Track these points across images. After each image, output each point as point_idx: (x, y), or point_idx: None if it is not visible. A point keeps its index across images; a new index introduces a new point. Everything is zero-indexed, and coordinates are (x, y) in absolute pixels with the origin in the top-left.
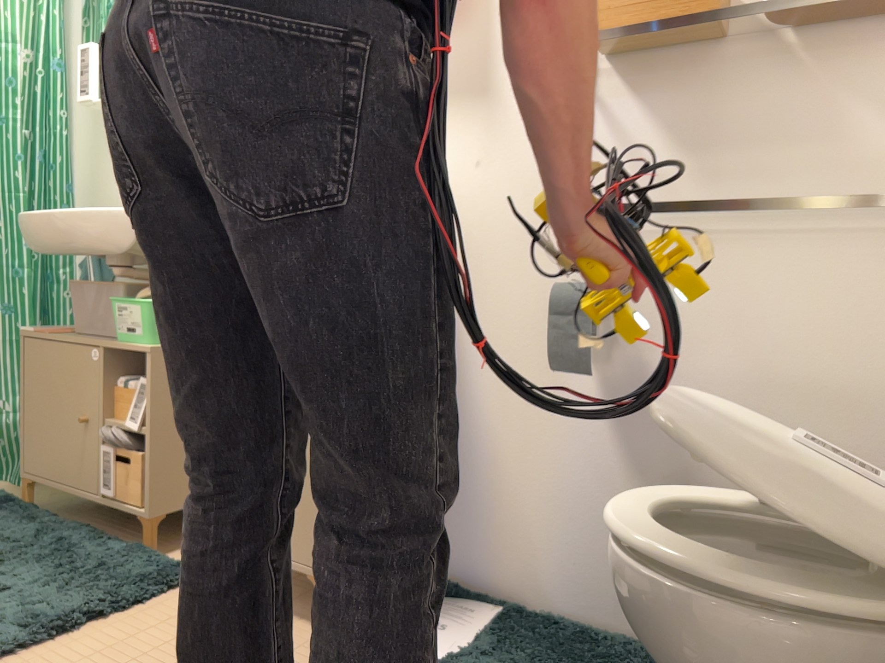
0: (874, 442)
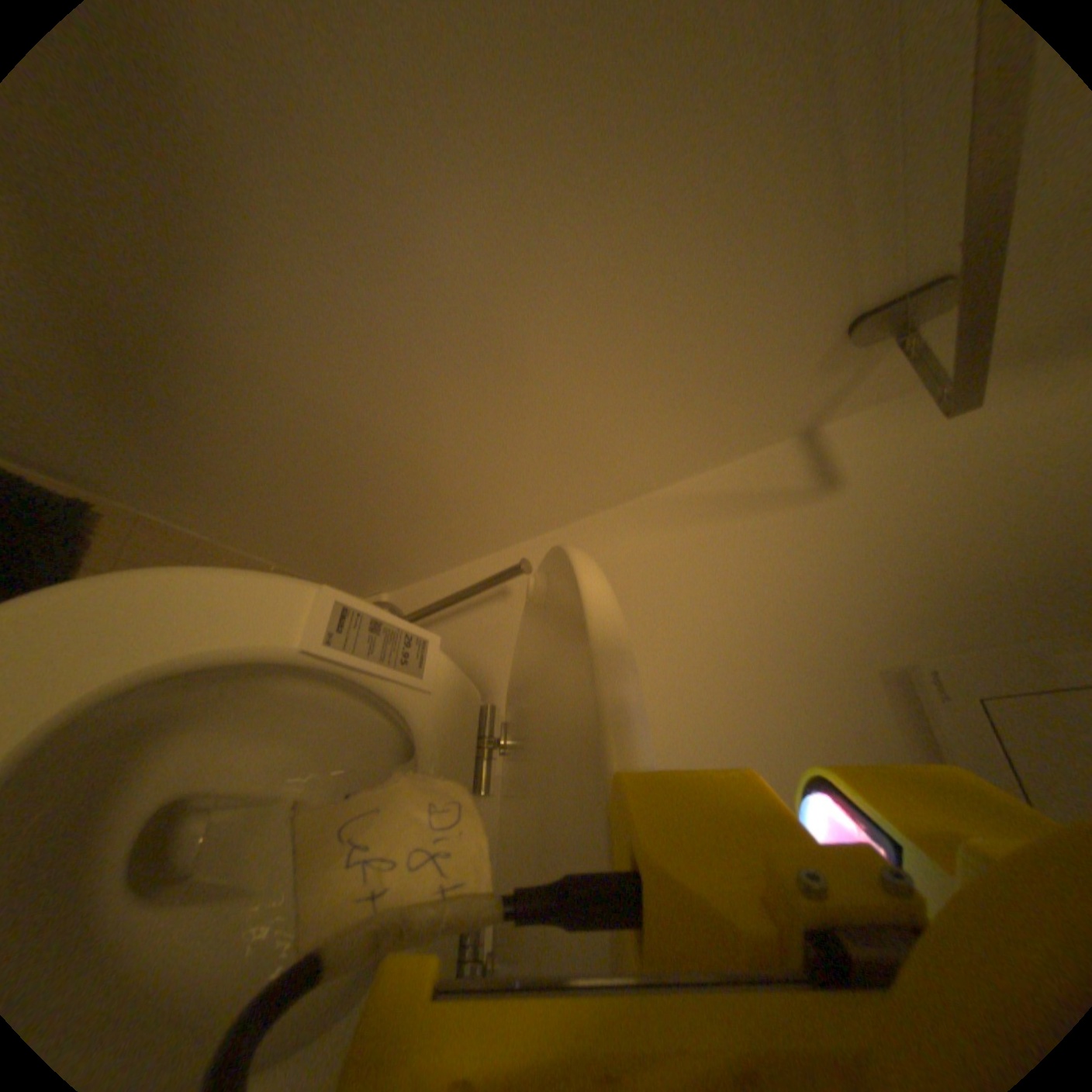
0: (511, 464)
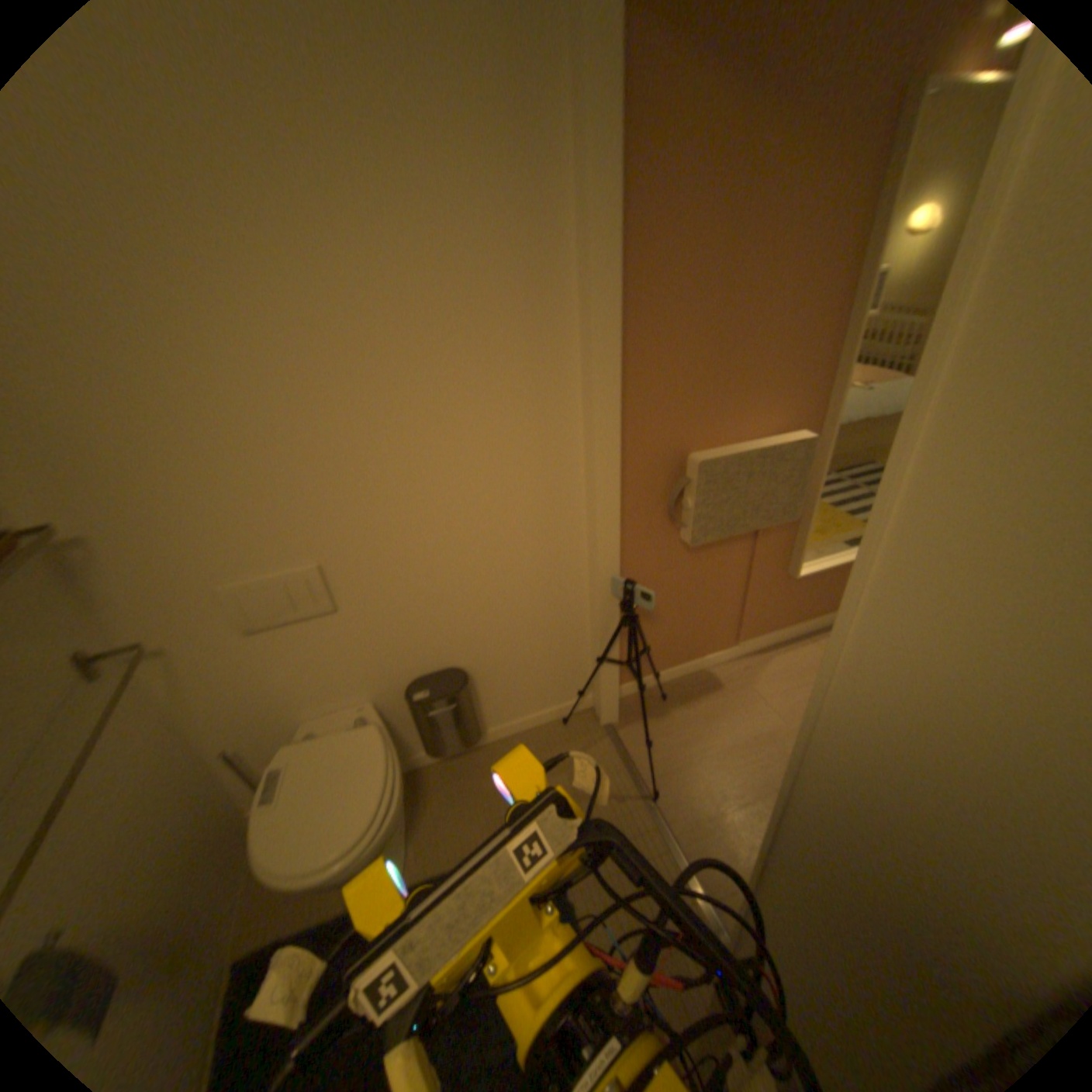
0: (166, 785)
